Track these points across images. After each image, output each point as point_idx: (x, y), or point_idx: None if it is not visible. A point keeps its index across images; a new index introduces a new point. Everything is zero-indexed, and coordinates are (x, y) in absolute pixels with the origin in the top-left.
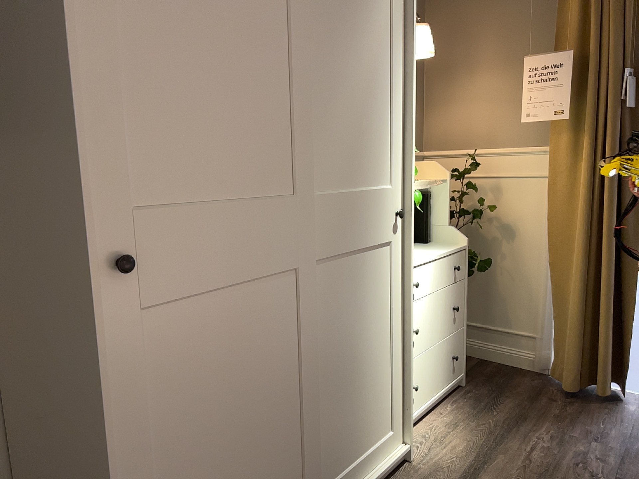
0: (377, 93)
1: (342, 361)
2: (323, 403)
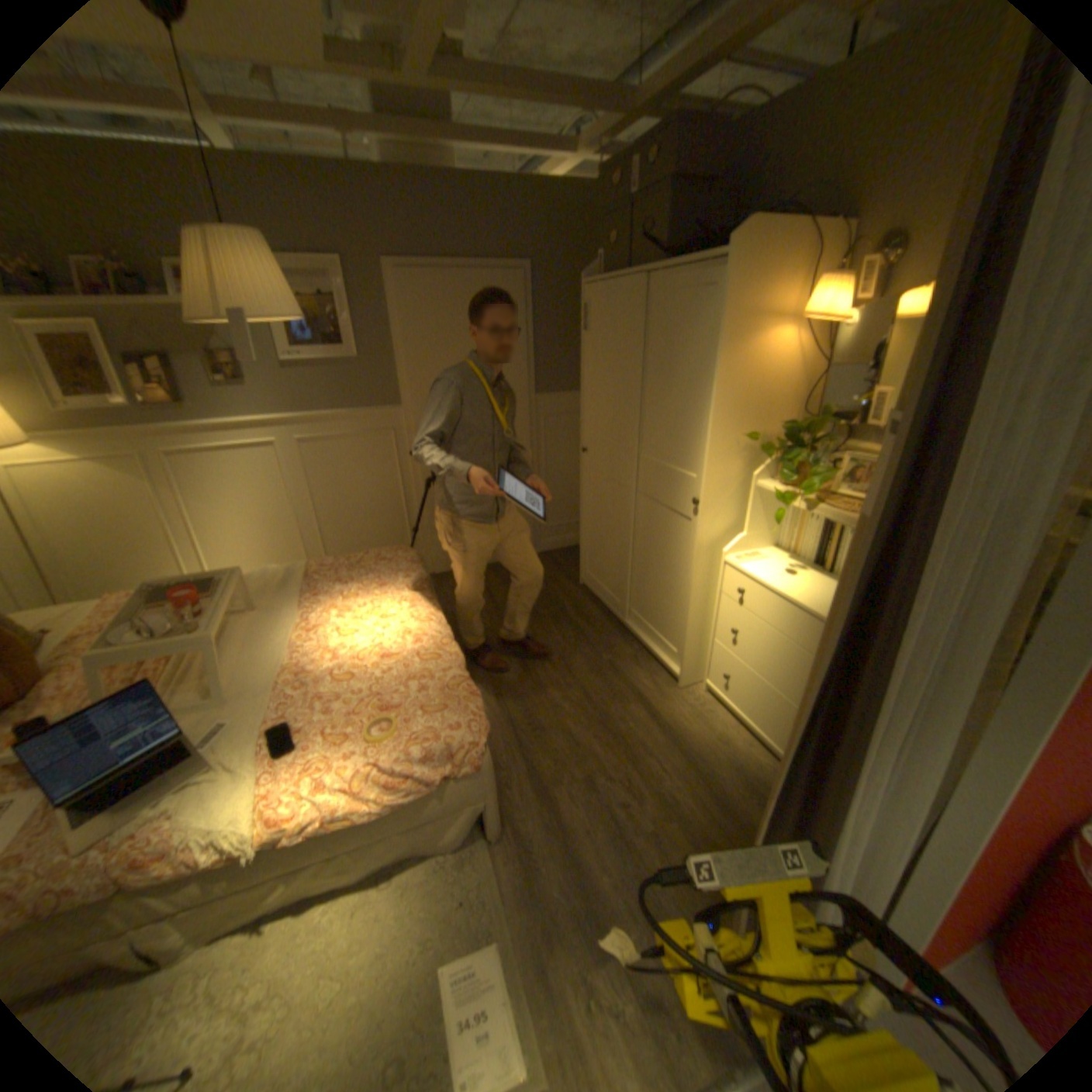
0: (691, 399)
1: (650, 561)
2: (639, 569)
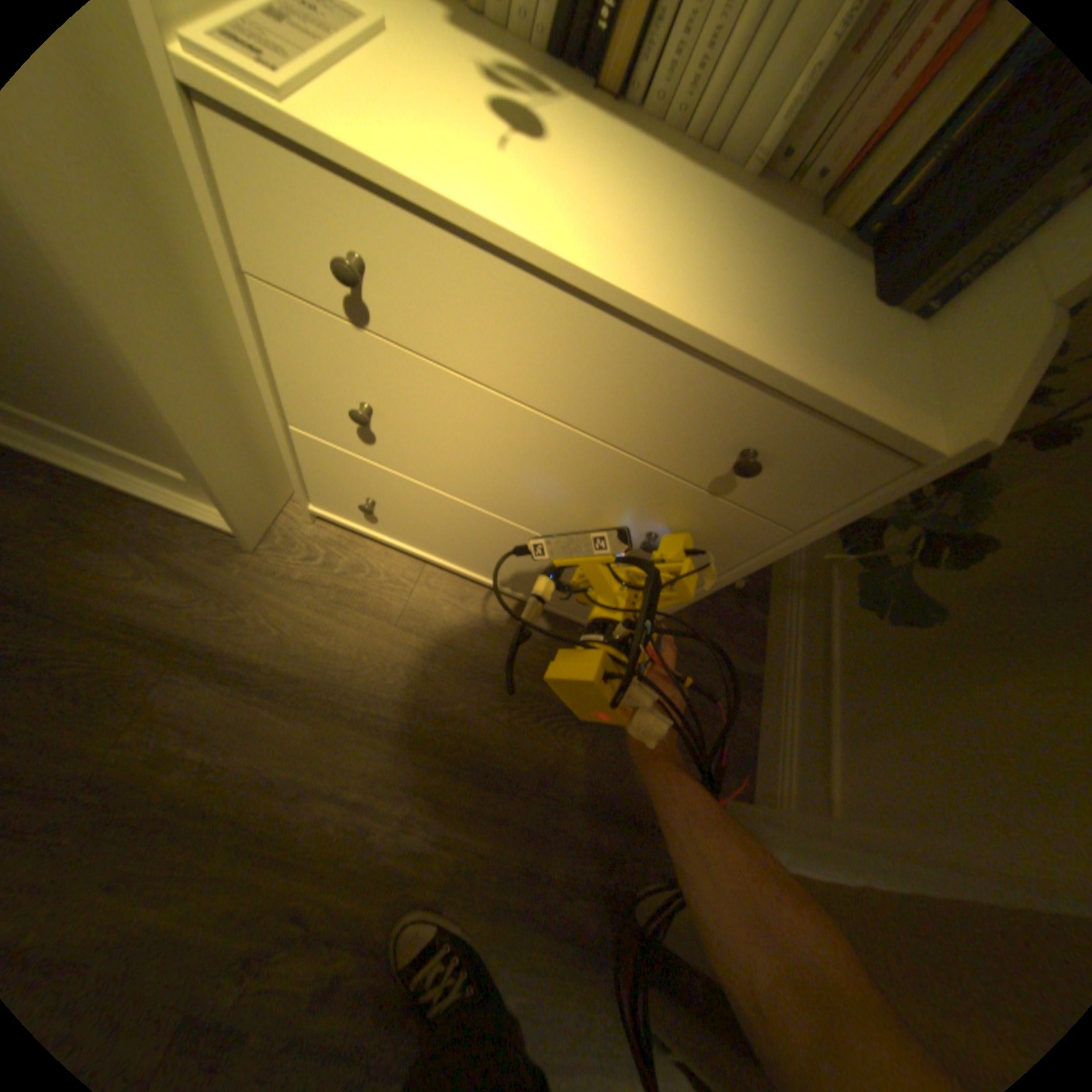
0: None
1: None
2: None
